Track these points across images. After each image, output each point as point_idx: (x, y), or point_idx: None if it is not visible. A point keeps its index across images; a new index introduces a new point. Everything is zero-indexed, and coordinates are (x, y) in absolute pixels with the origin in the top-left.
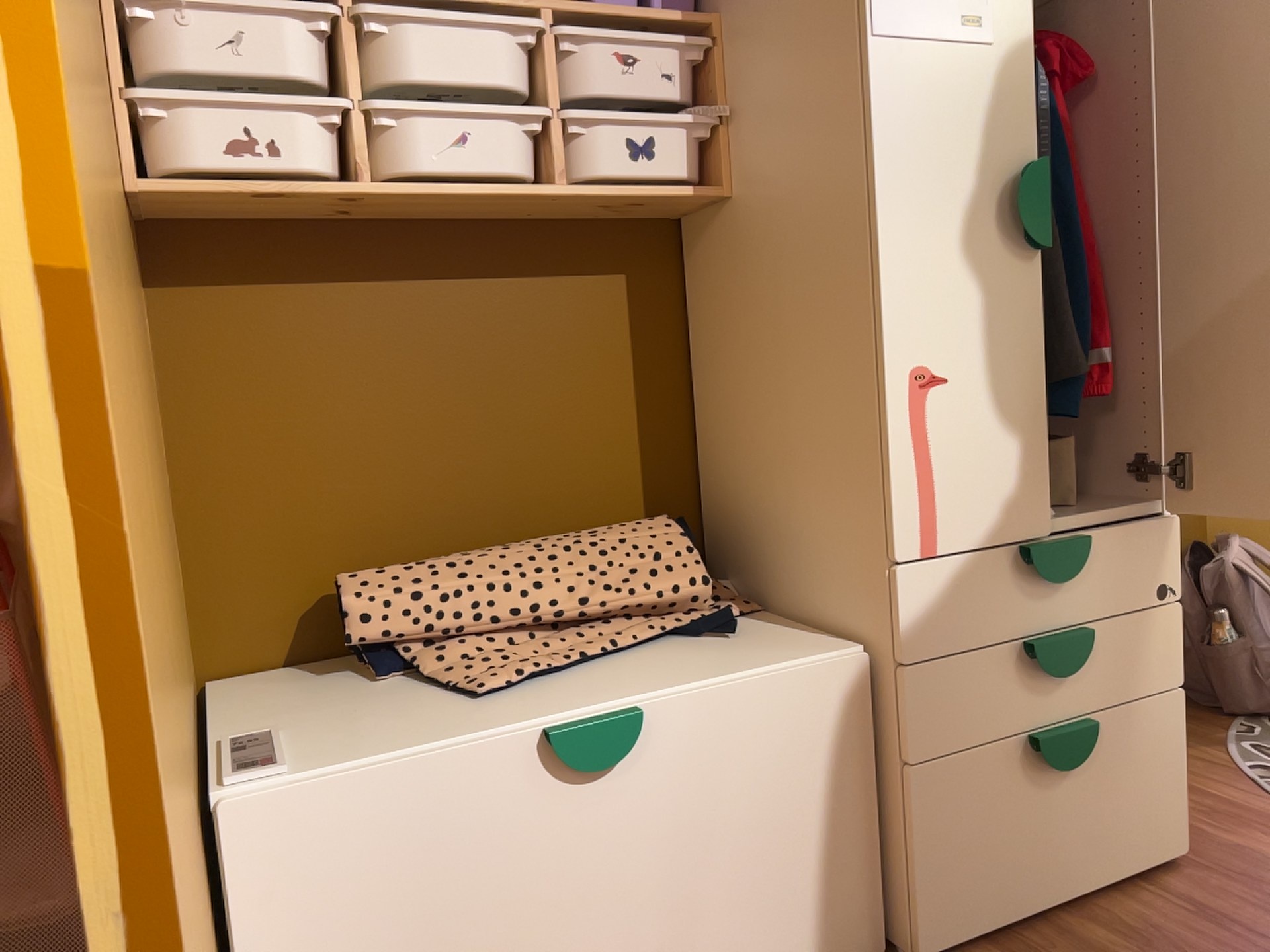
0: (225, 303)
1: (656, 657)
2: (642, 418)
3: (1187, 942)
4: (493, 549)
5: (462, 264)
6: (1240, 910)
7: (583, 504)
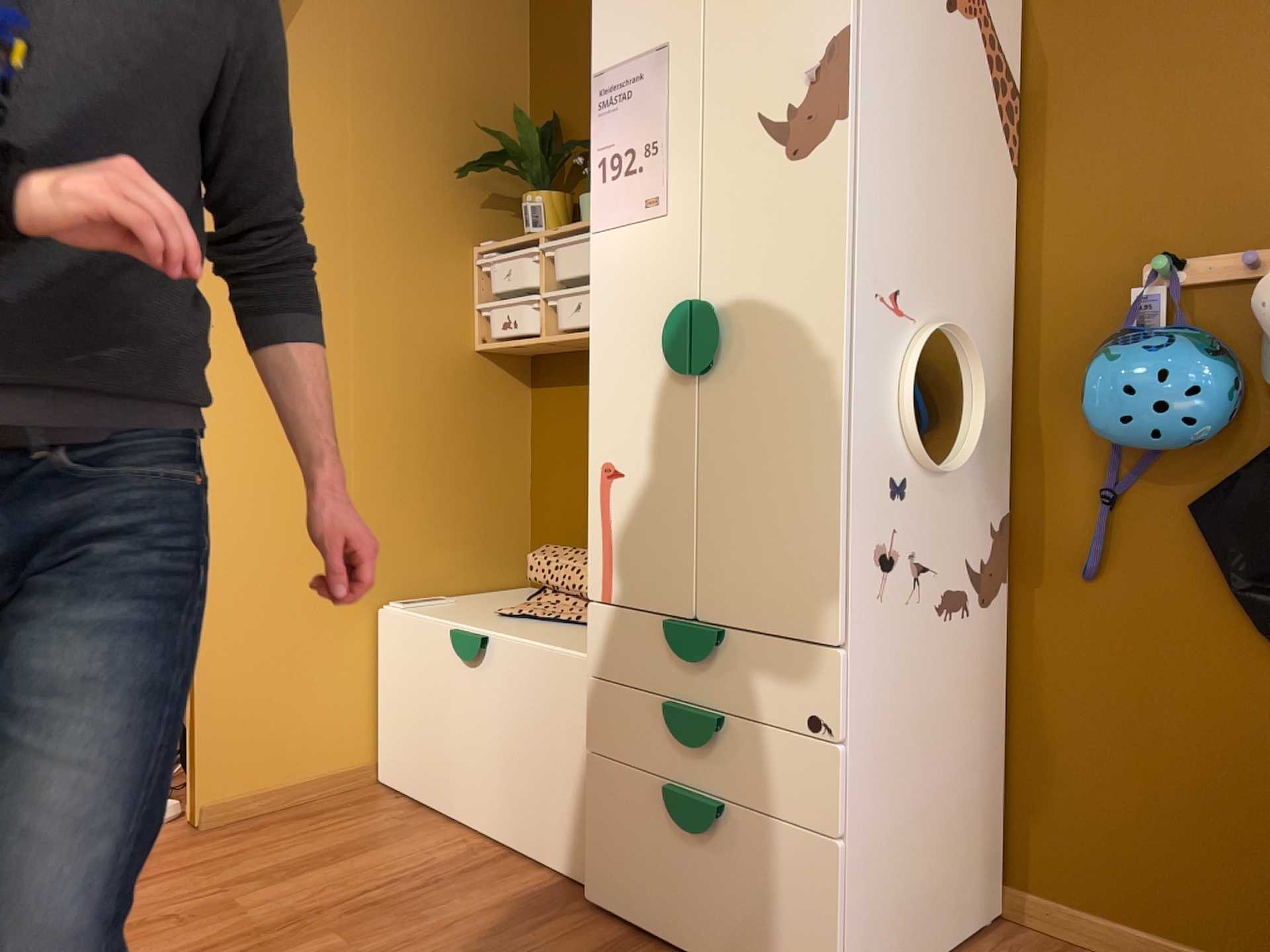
0: (551, 395)
1: (572, 630)
2: None
3: None
4: None
5: None
6: None
7: None
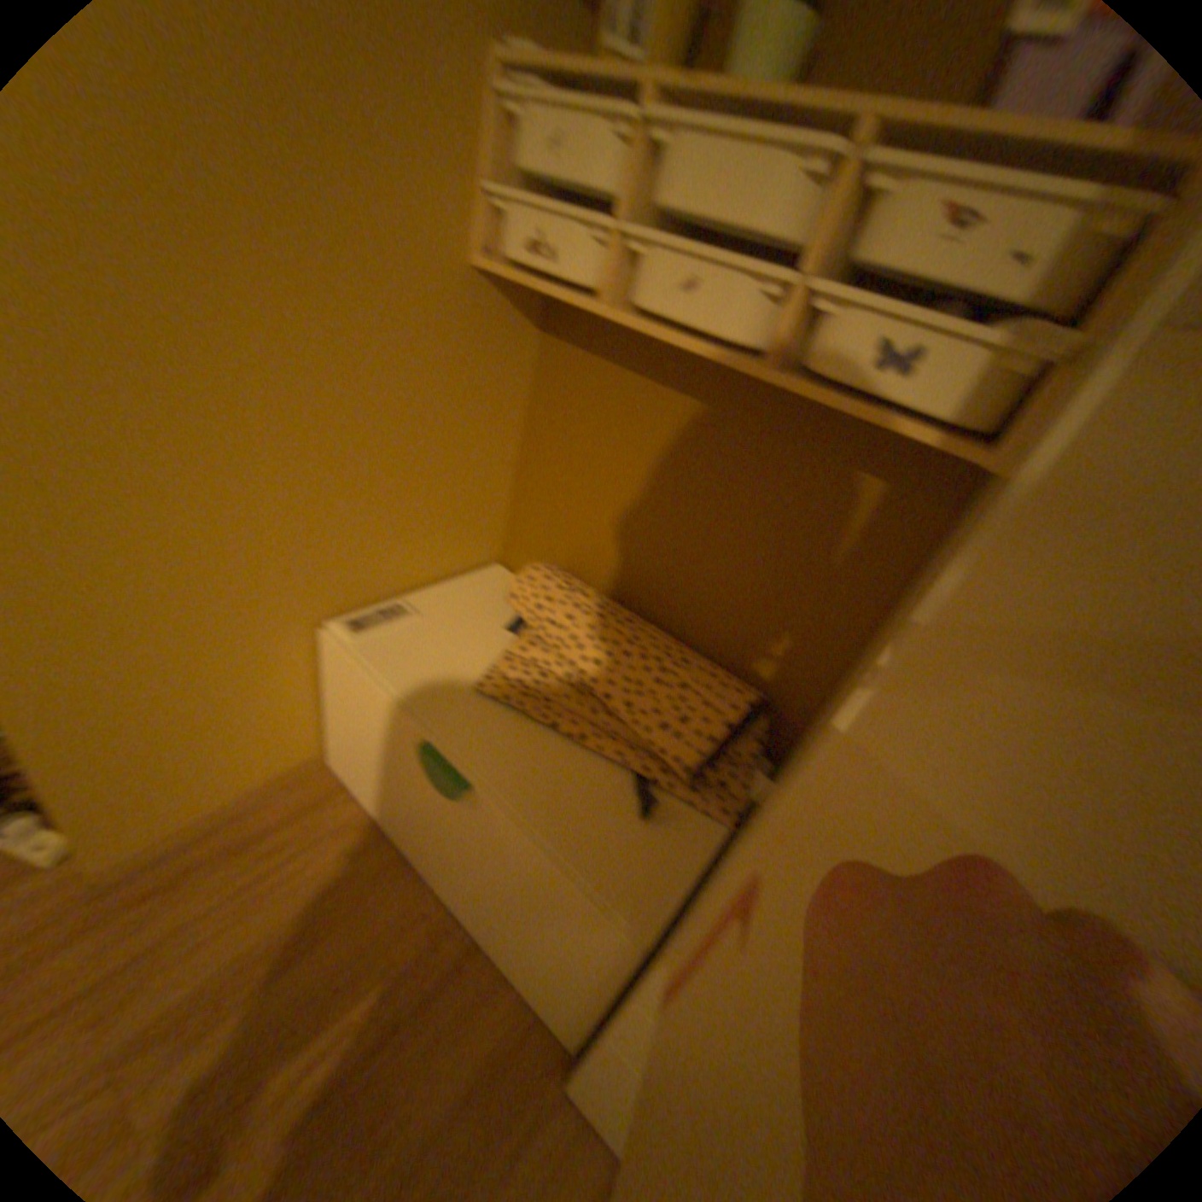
0: (570, 357)
1: (580, 769)
2: (810, 614)
3: None
4: (617, 614)
5: (729, 398)
6: None
7: (720, 635)
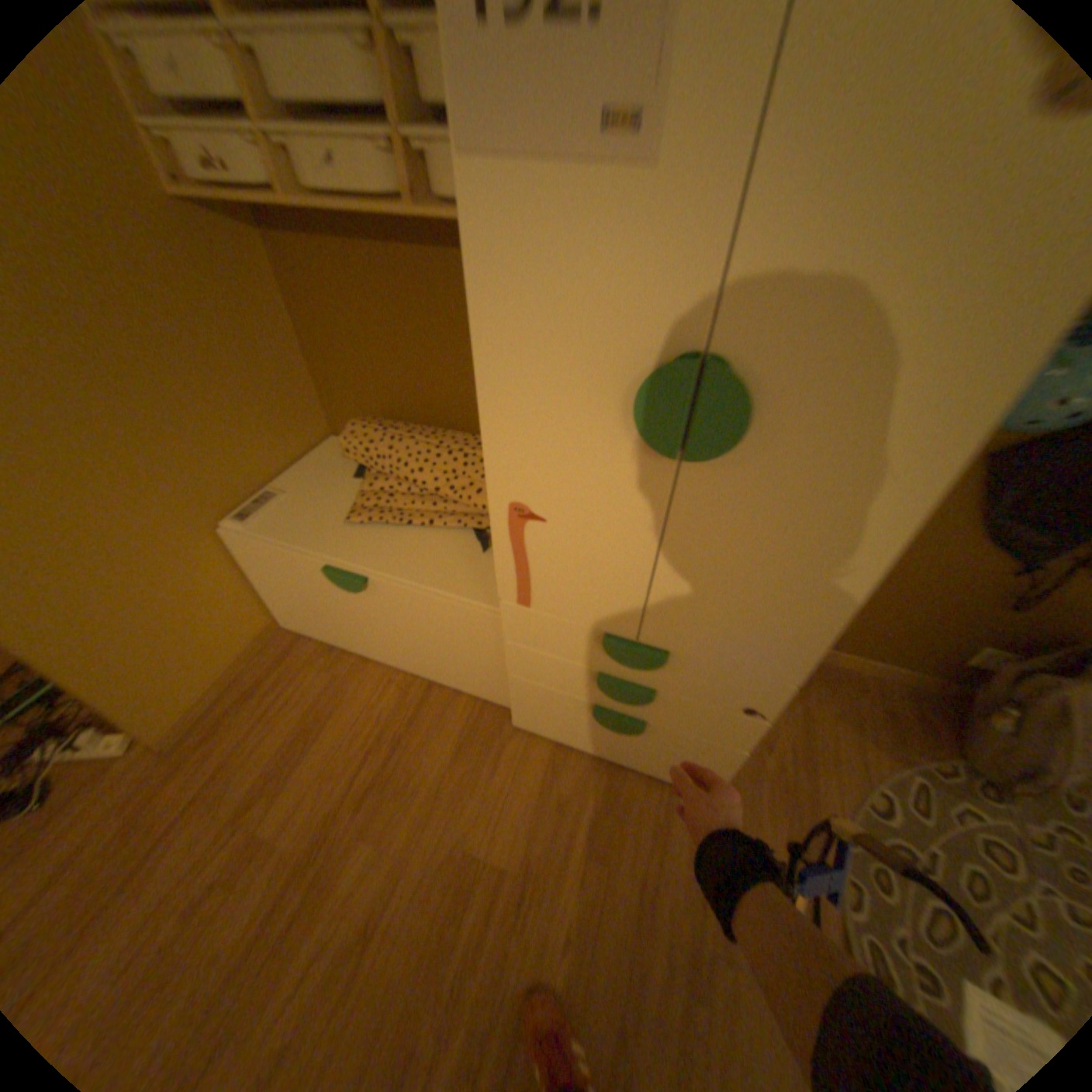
0: (296, 246)
1: (437, 541)
2: None
3: (622, 826)
4: (424, 433)
5: (419, 236)
6: (677, 843)
7: None
